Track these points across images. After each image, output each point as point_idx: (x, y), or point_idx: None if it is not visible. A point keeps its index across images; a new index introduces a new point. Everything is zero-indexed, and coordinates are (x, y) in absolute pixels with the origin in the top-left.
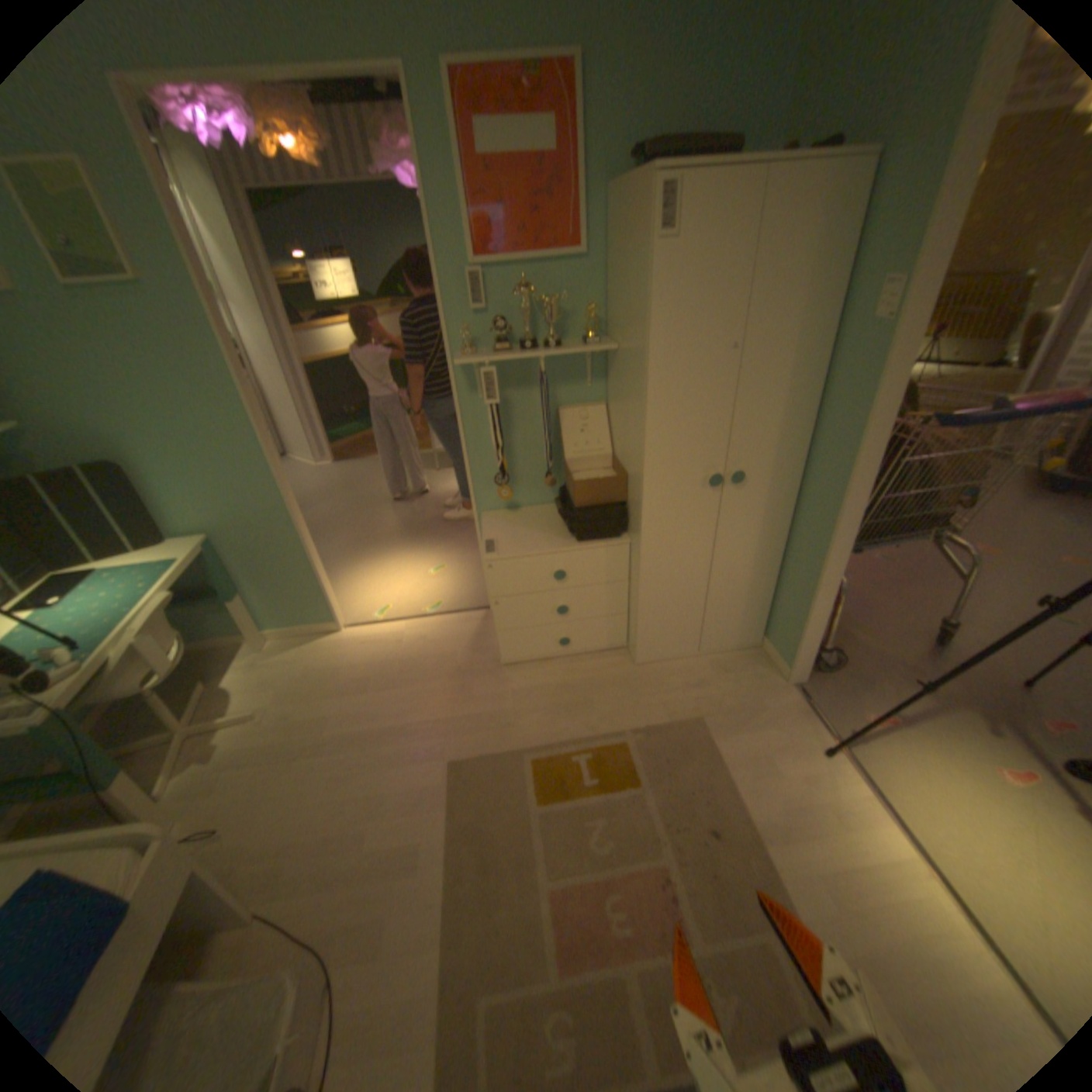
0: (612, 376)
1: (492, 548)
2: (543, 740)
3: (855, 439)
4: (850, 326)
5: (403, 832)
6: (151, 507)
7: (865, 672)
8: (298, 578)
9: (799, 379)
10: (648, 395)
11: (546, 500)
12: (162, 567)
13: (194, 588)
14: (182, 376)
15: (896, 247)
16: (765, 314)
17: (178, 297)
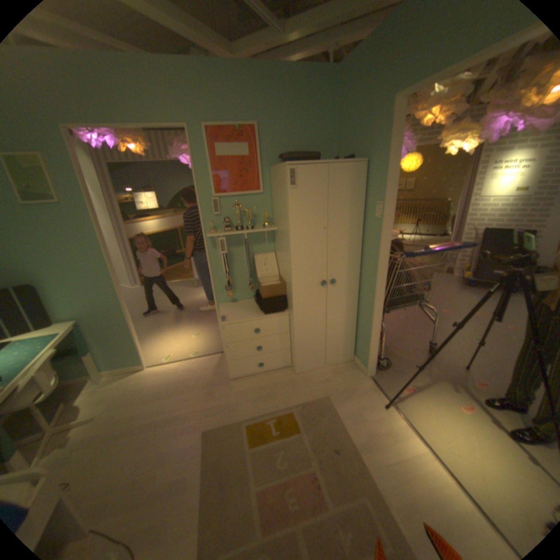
0: (277, 241)
1: (224, 319)
2: (251, 415)
3: (376, 263)
4: (368, 220)
5: (178, 471)
6: (47, 307)
7: (400, 368)
8: (123, 341)
9: (352, 240)
10: (291, 247)
11: (250, 296)
12: (51, 337)
13: (64, 350)
14: (74, 243)
15: (378, 192)
16: (334, 216)
17: (77, 209)
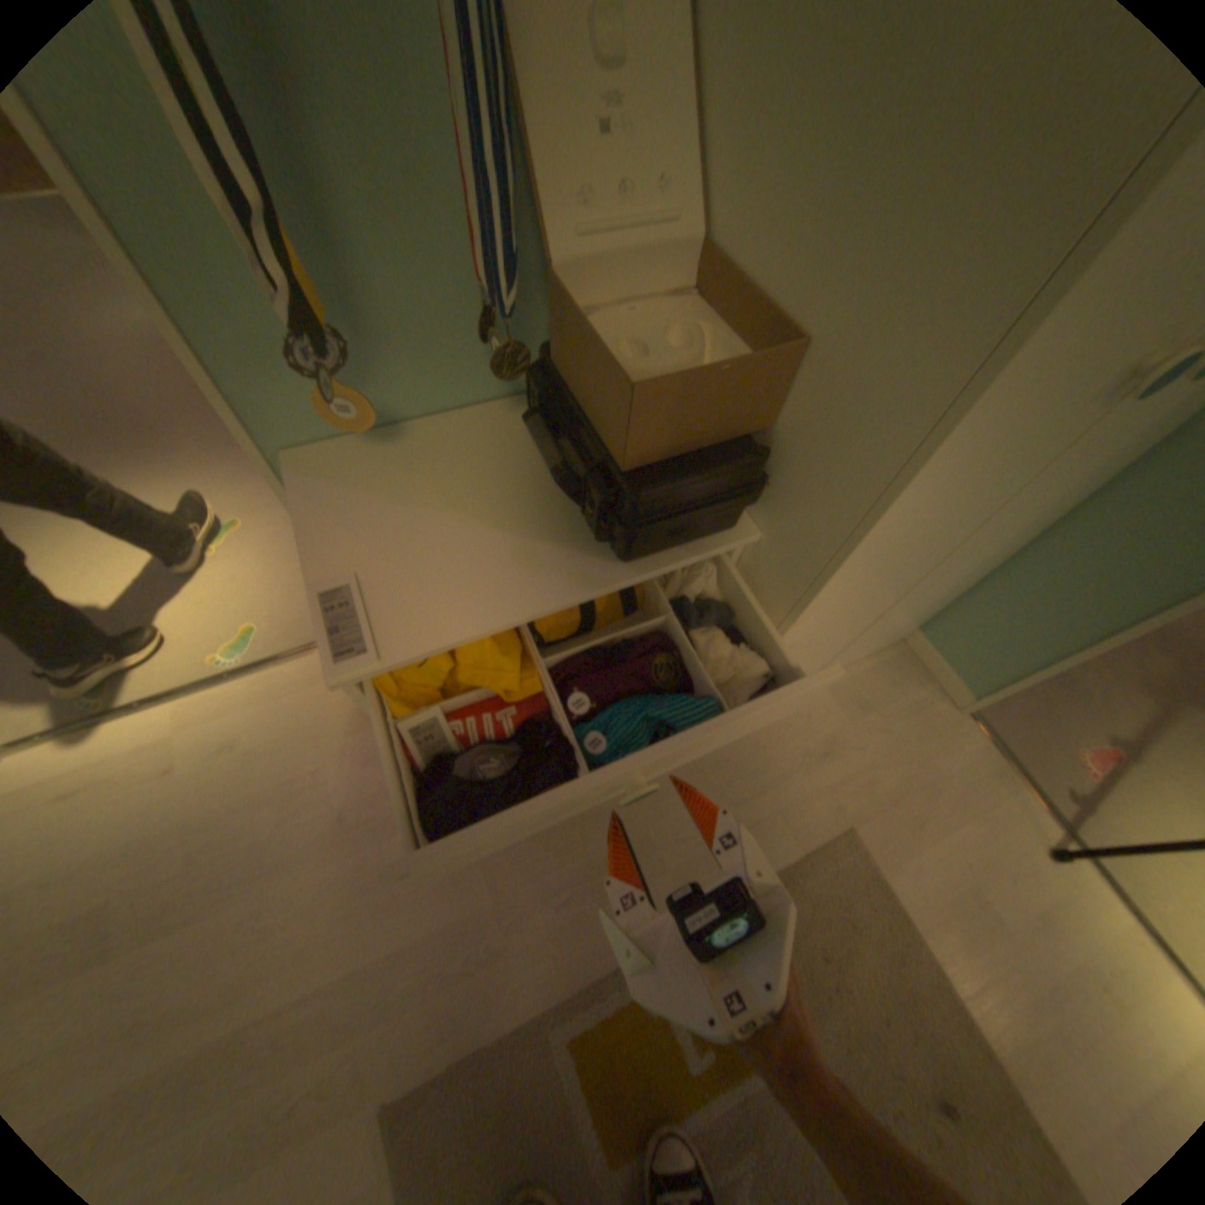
0: None
1: (355, 626)
2: (579, 975)
3: None
4: None
5: None
6: None
7: None
8: None
9: None
10: None
11: (481, 389)
12: None
13: None
14: None
15: None
16: None
17: None
